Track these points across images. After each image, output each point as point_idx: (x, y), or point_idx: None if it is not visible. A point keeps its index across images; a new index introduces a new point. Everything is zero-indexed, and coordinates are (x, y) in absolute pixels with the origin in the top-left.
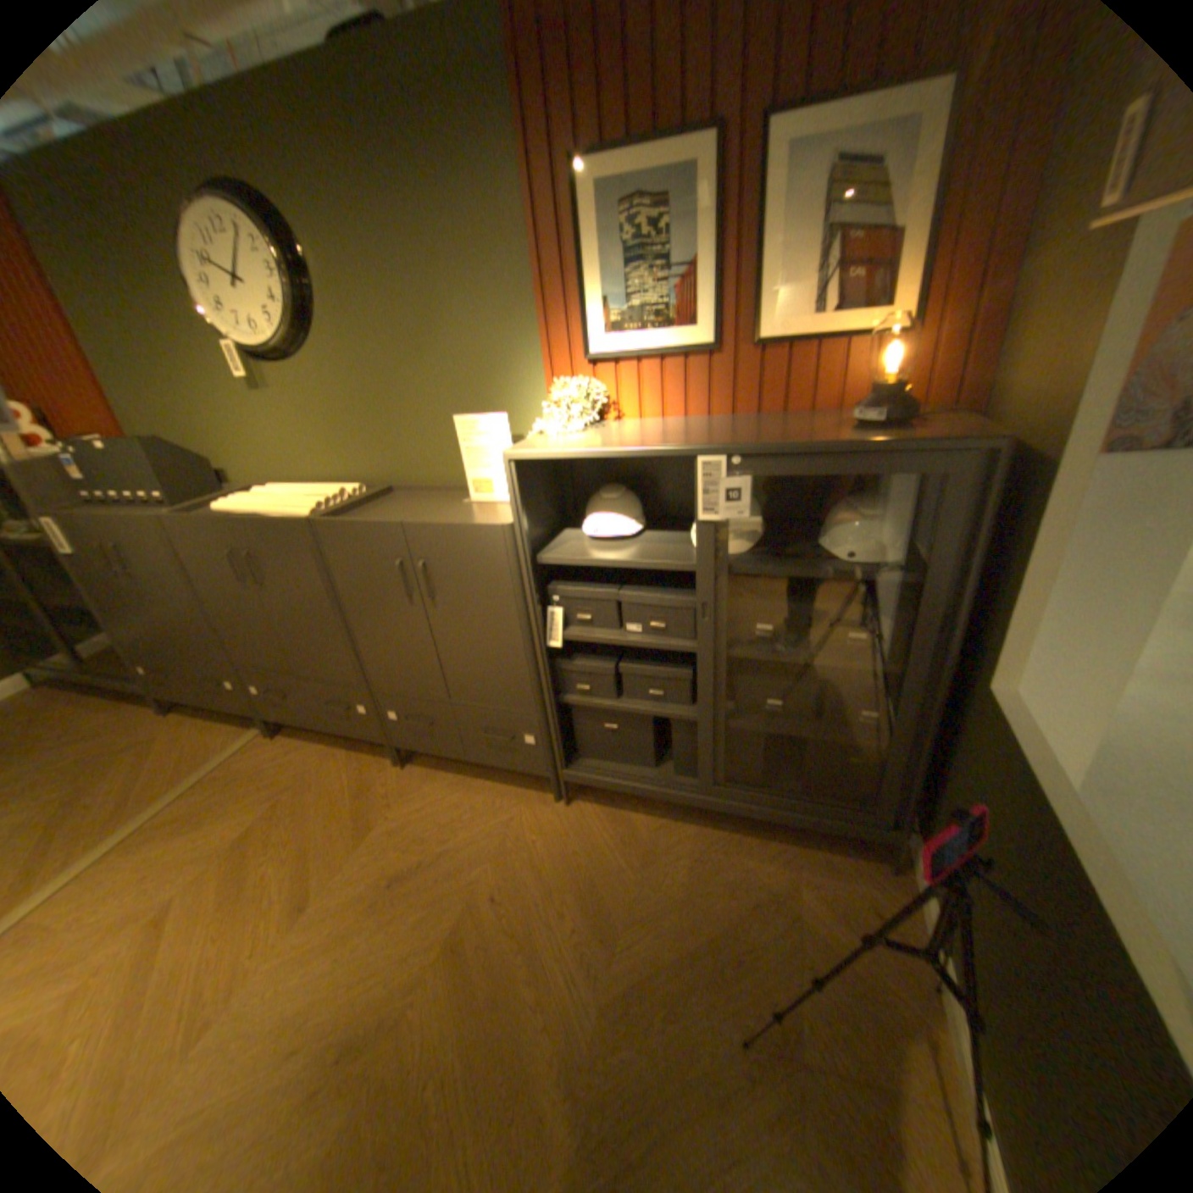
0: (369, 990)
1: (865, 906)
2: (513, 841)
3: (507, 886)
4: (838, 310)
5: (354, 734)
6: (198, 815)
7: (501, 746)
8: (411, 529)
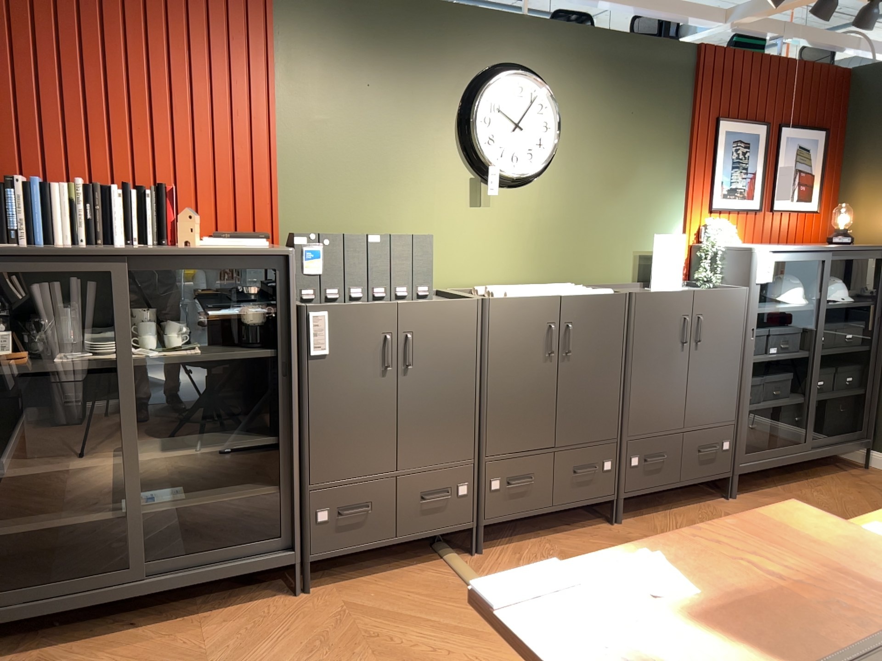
0: None
1: (879, 478)
2: None
3: None
4: (797, 202)
5: (589, 499)
6: None
7: (707, 459)
8: (699, 294)
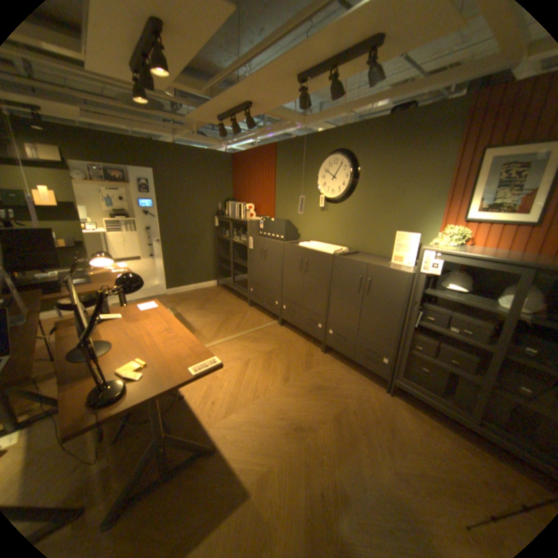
0: (307, 416)
1: None
2: (366, 398)
3: (361, 411)
4: None
5: (312, 334)
6: (258, 339)
7: (371, 359)
8: (371, 266)
